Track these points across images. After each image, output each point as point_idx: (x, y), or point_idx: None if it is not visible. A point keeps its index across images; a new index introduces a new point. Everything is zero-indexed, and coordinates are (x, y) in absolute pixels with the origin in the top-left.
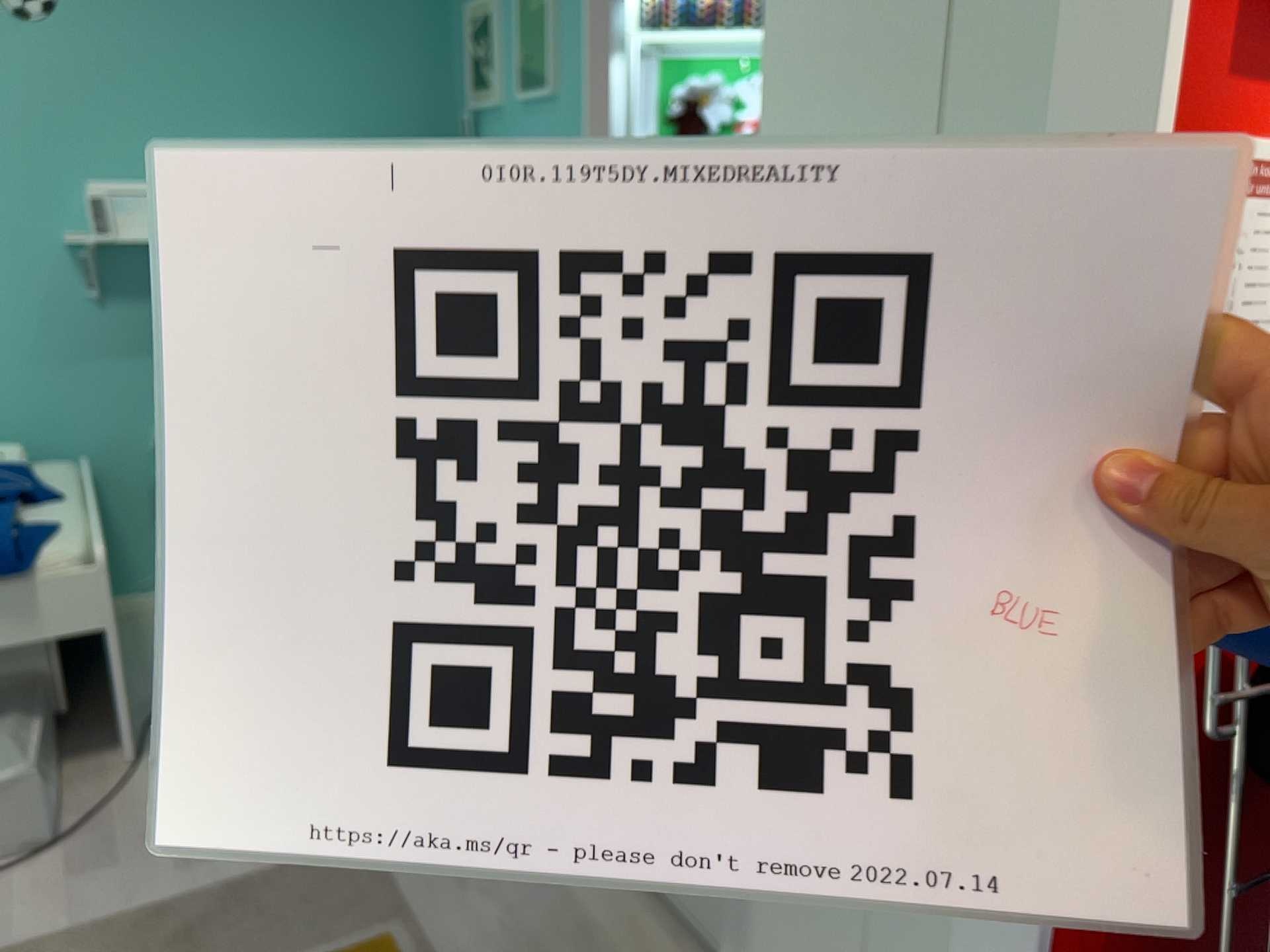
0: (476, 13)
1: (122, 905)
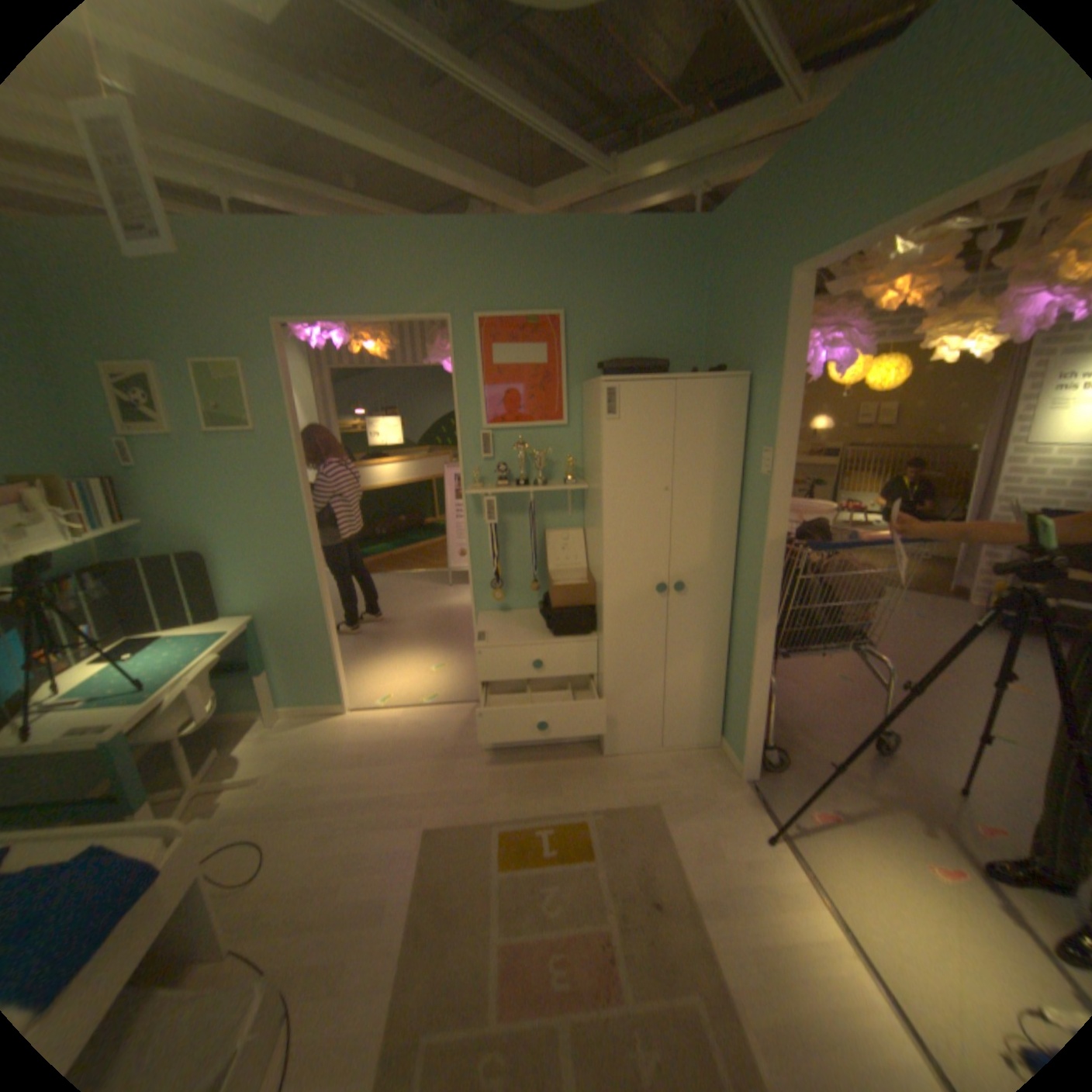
0: (119, 372)
1: (387, 956)
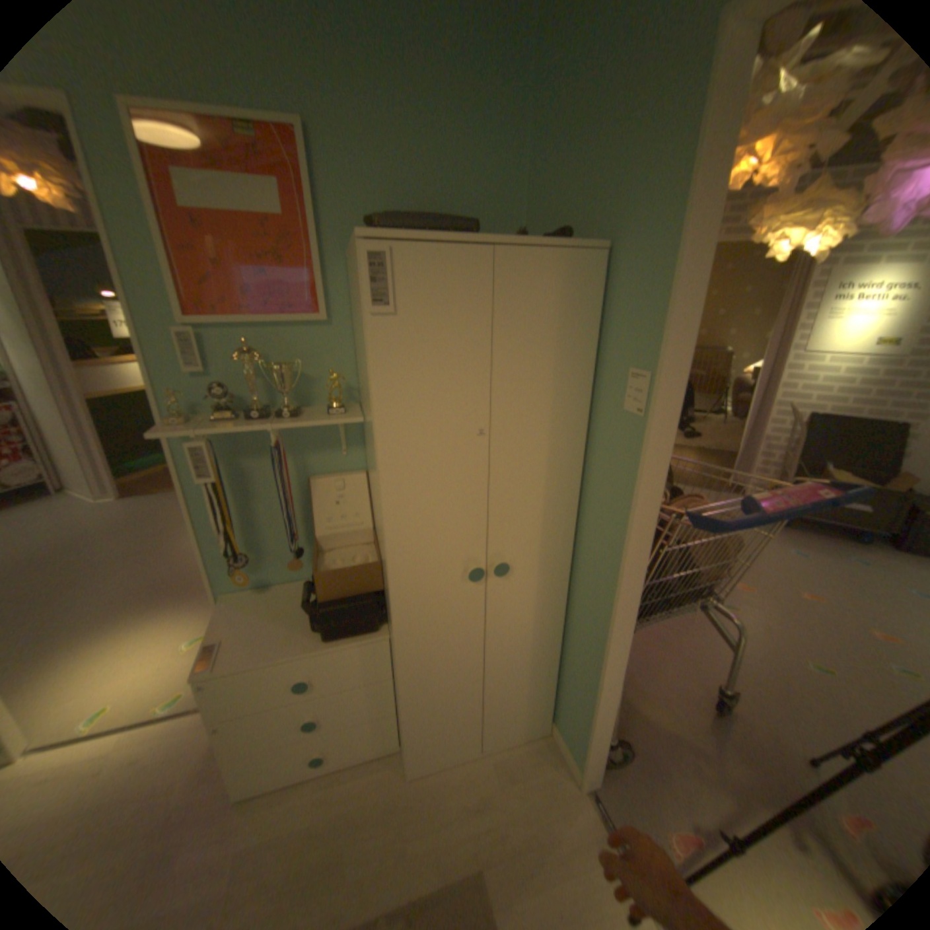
0: None
1: None
